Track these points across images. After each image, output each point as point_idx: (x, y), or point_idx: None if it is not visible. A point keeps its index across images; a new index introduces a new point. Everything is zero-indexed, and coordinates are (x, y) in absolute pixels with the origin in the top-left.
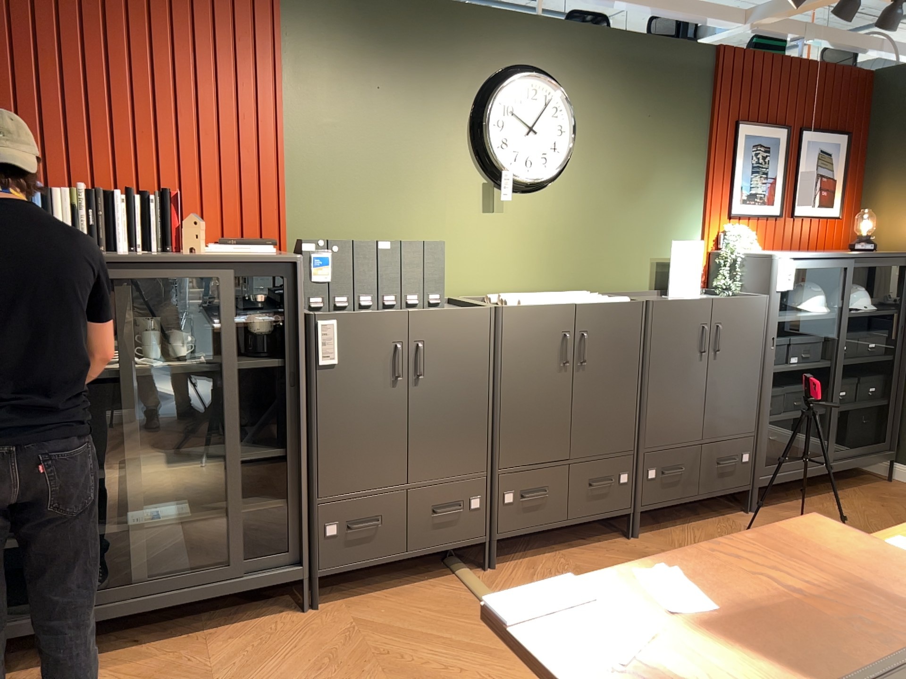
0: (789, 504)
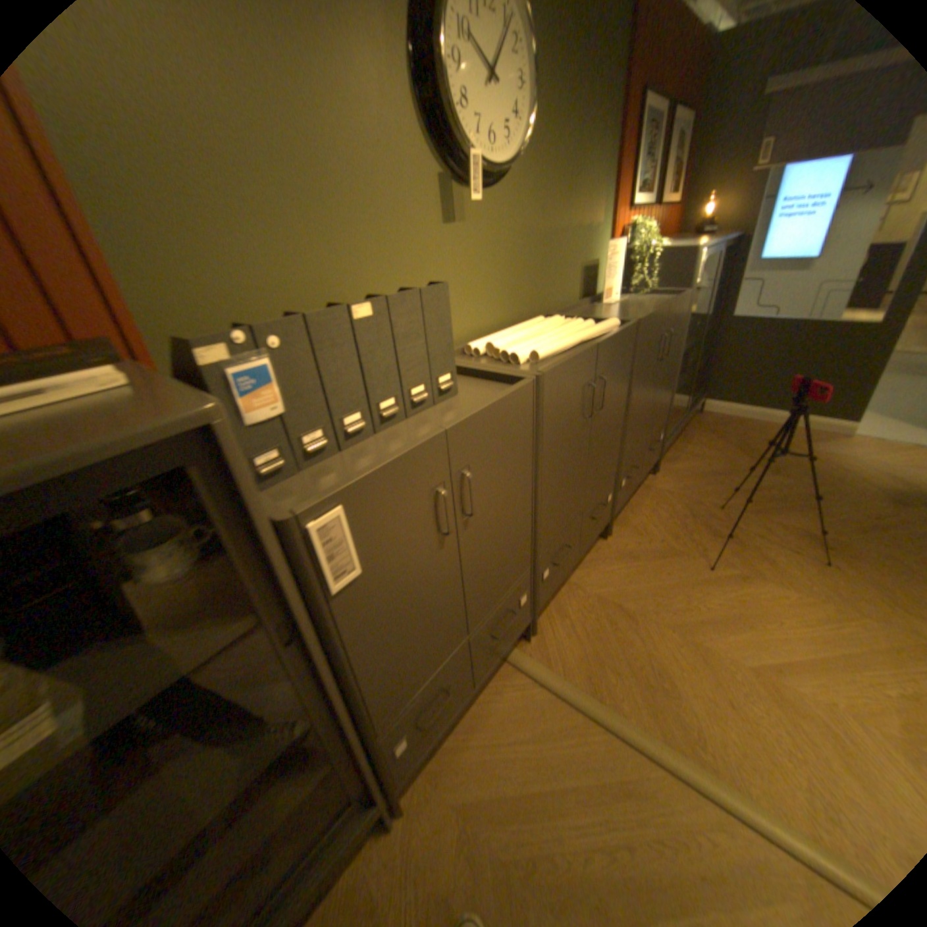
0: (669, 456)
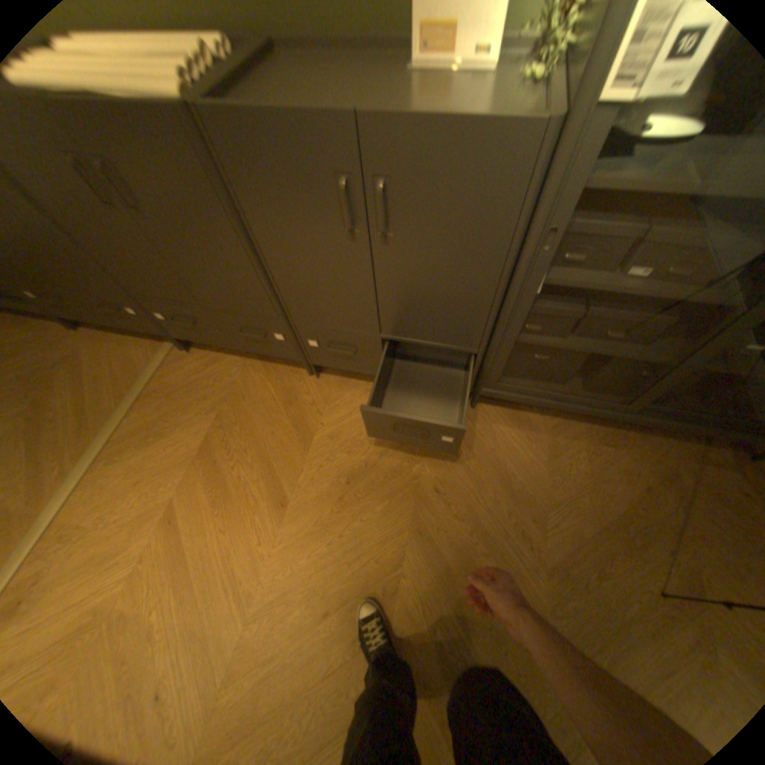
0: (531, 418)
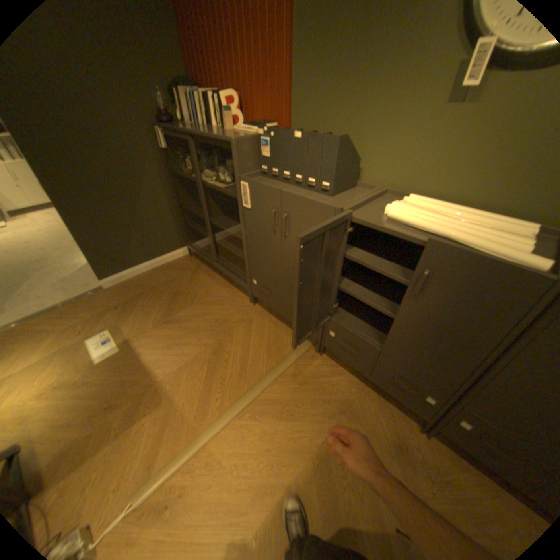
0: None
